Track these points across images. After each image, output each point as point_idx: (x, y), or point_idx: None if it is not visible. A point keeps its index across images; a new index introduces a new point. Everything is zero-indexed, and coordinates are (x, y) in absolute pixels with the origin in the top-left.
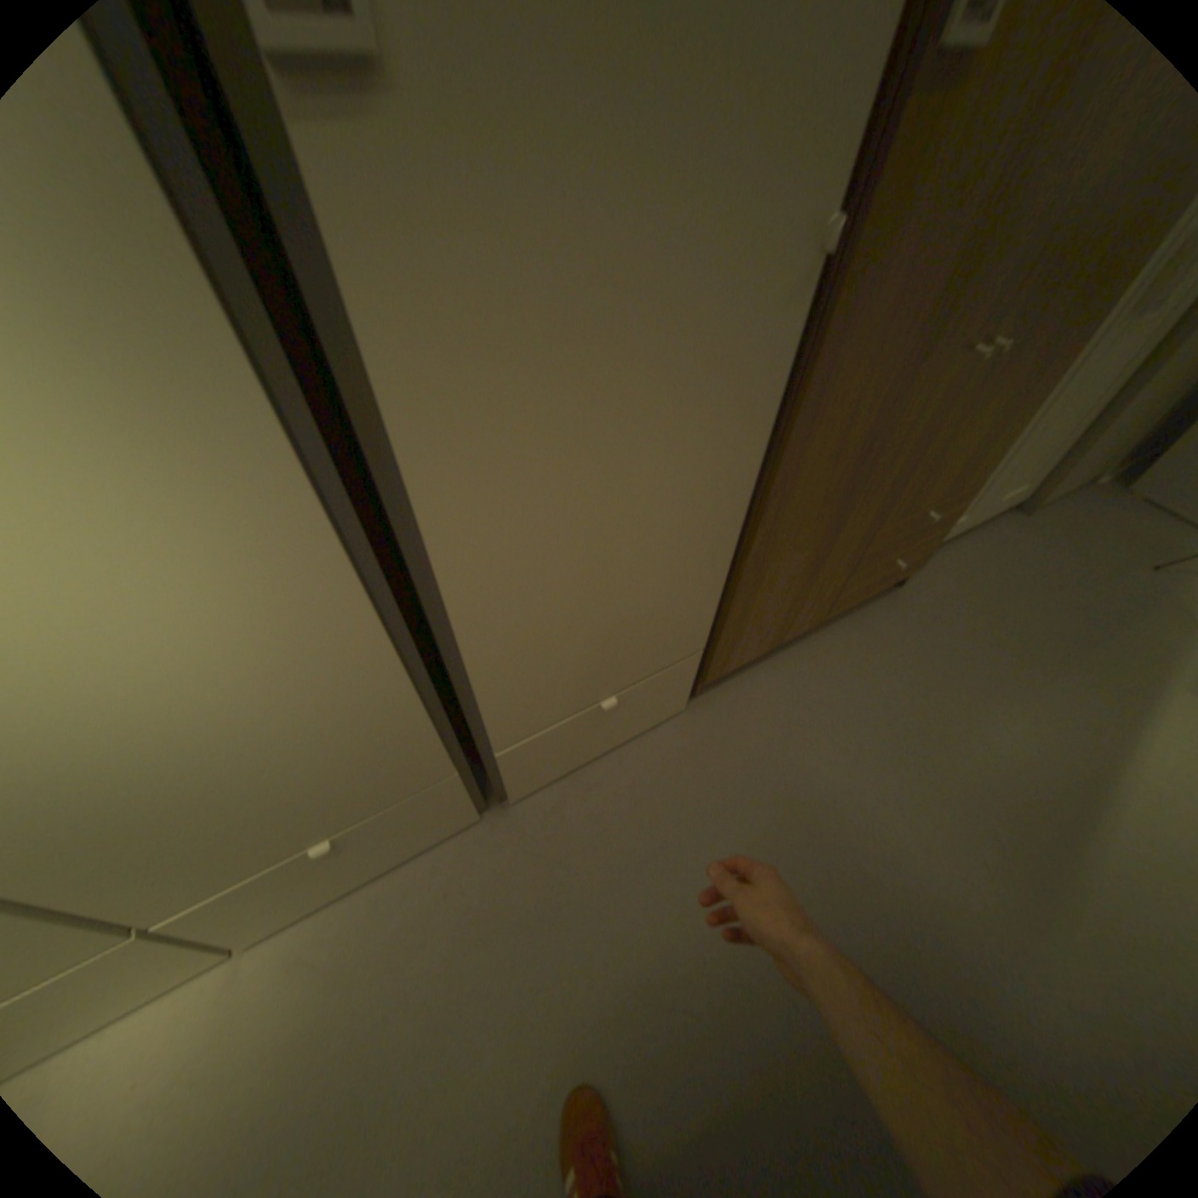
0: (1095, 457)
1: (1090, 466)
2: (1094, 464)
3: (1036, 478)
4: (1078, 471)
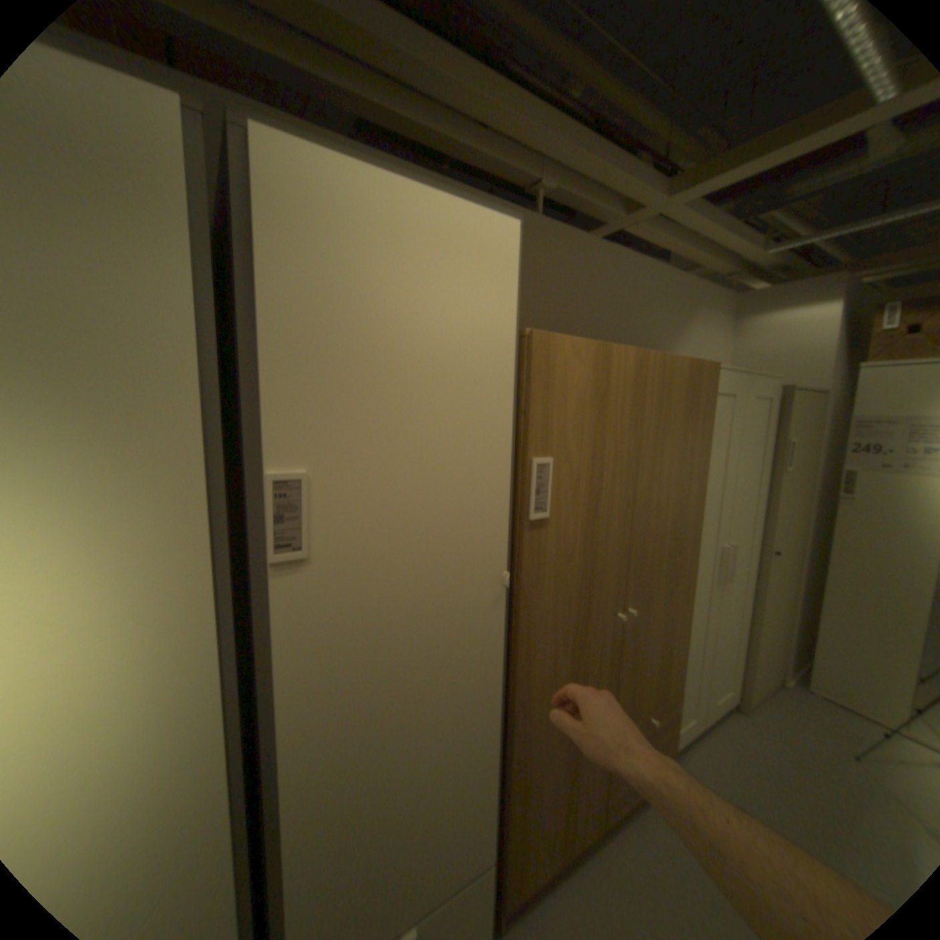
0: (766, 668)
1: (767, 675)
2: (769, 673)
3: (734, 686)
4: (760, 680)
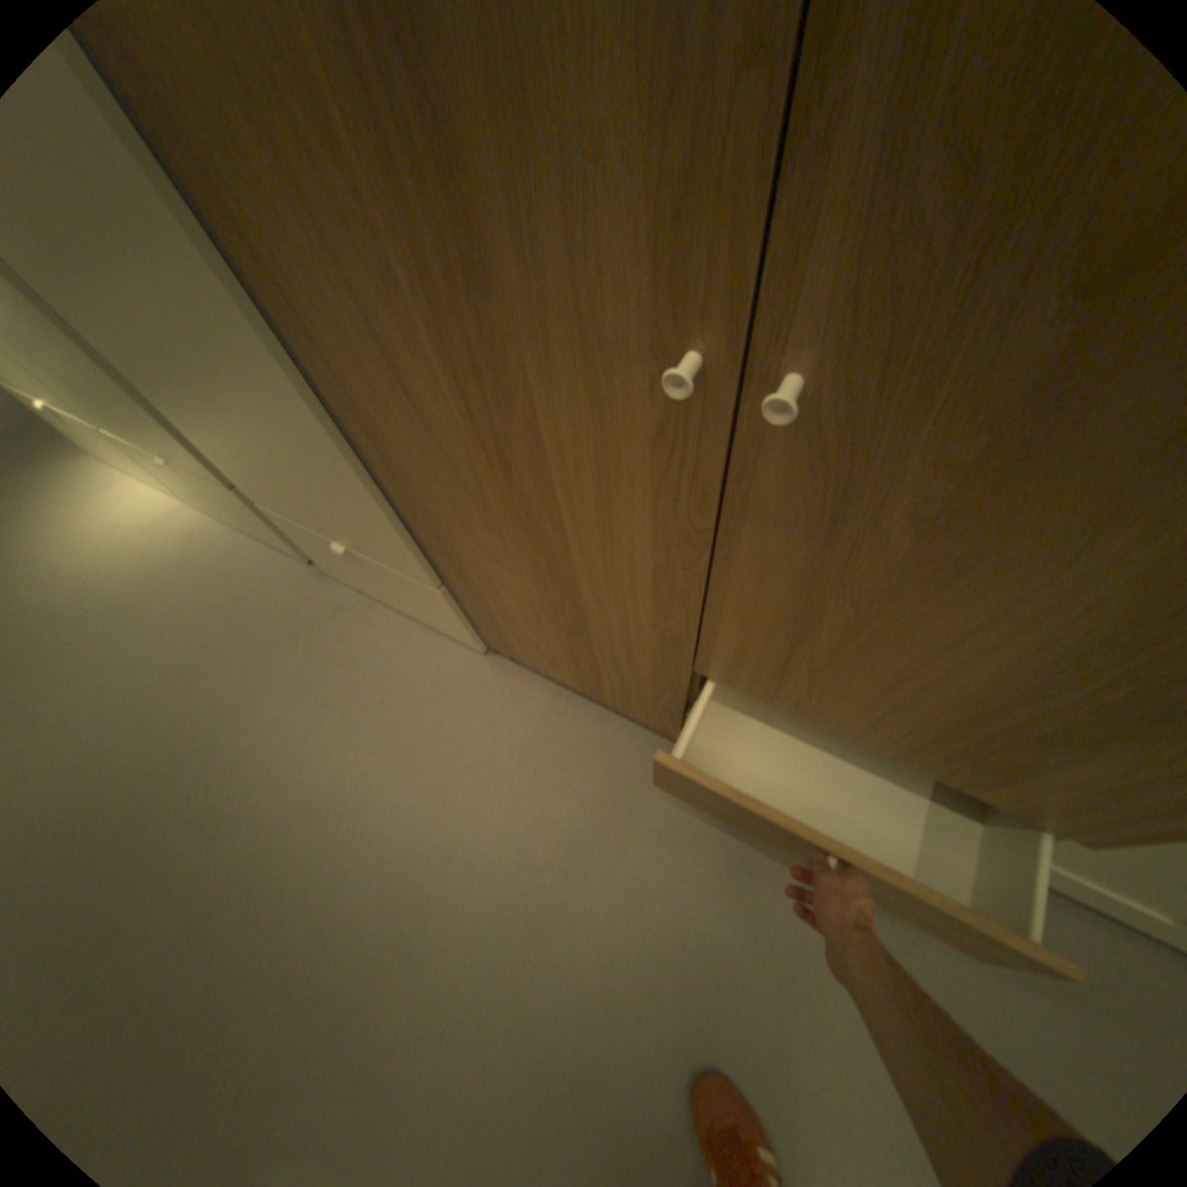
0: None
1: None
2: None
3: None
4: None
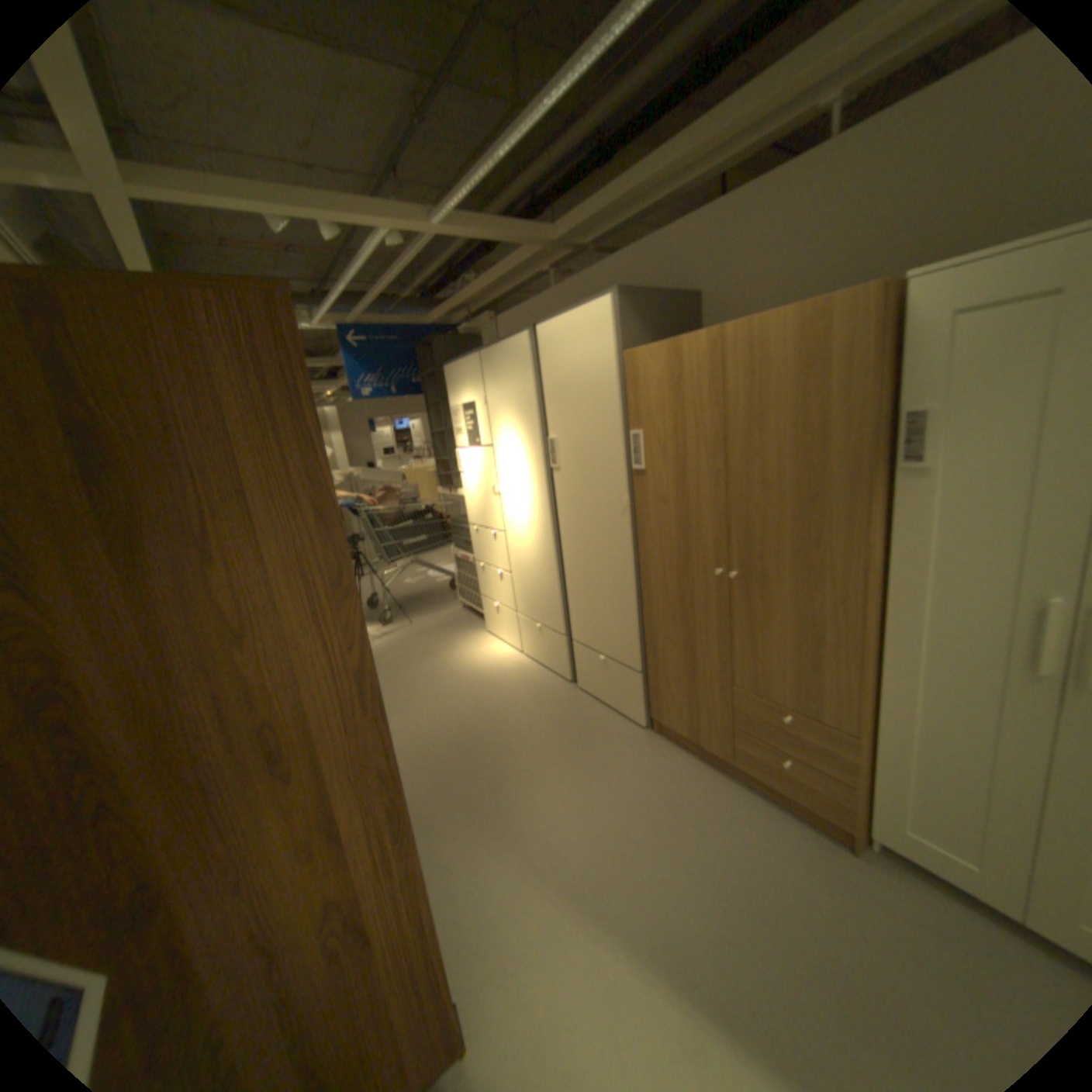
0: None
1: None
2: None
3: None
4: None
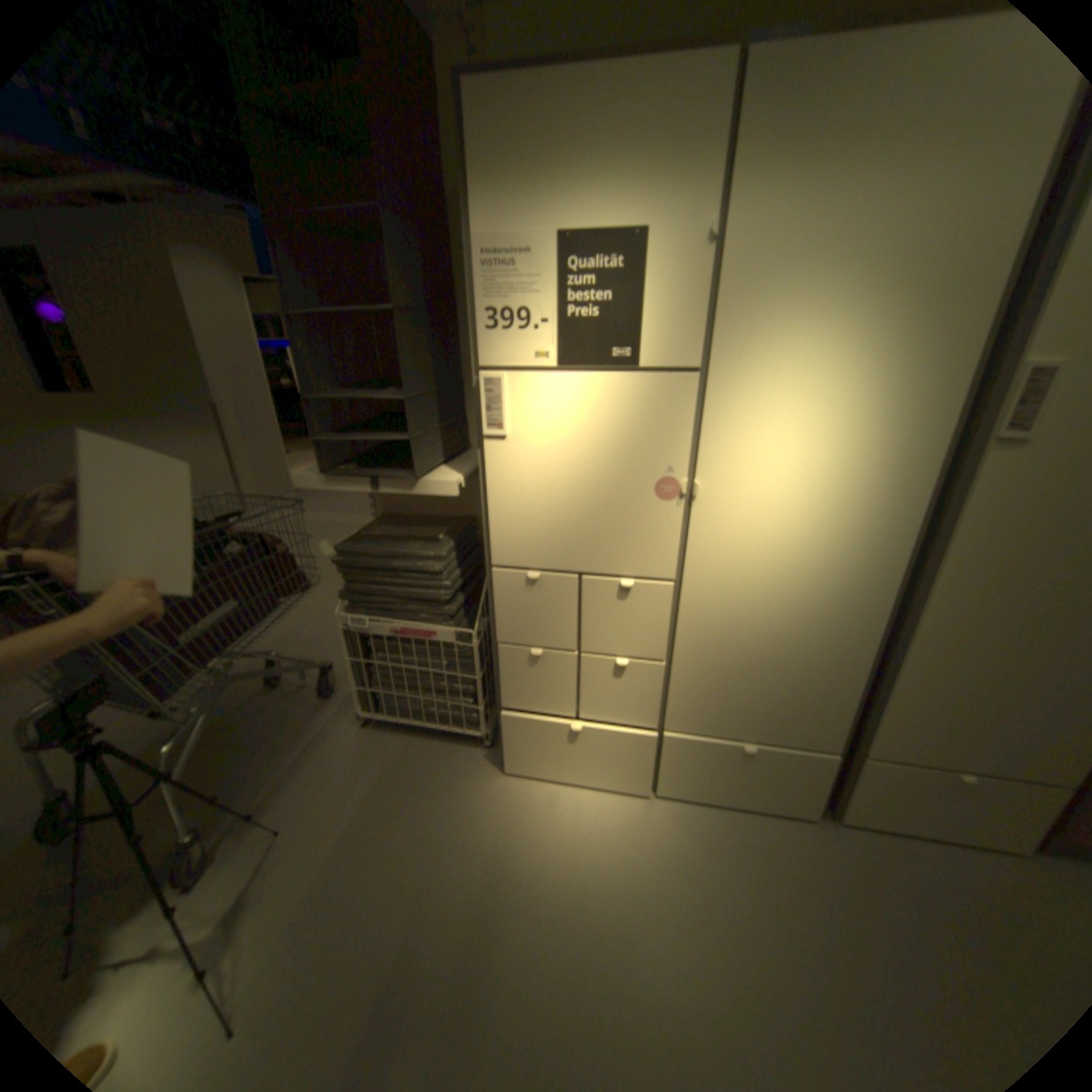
0: None
1: None
2: None
3: None
4: None
